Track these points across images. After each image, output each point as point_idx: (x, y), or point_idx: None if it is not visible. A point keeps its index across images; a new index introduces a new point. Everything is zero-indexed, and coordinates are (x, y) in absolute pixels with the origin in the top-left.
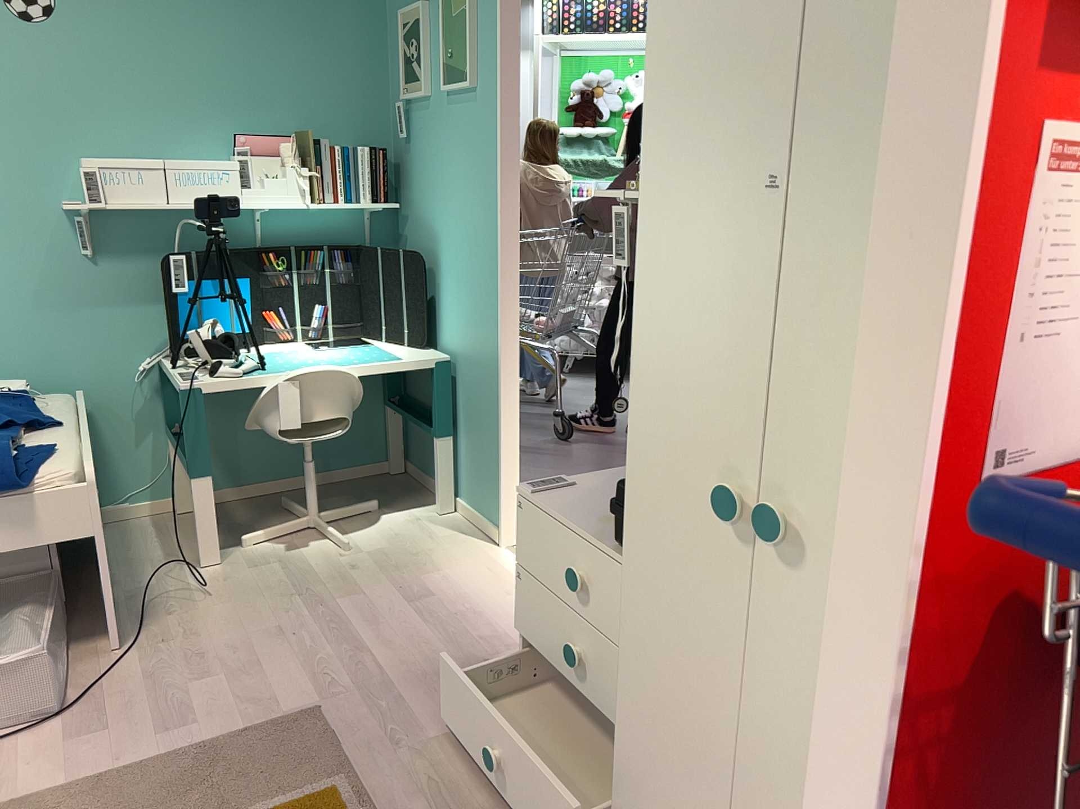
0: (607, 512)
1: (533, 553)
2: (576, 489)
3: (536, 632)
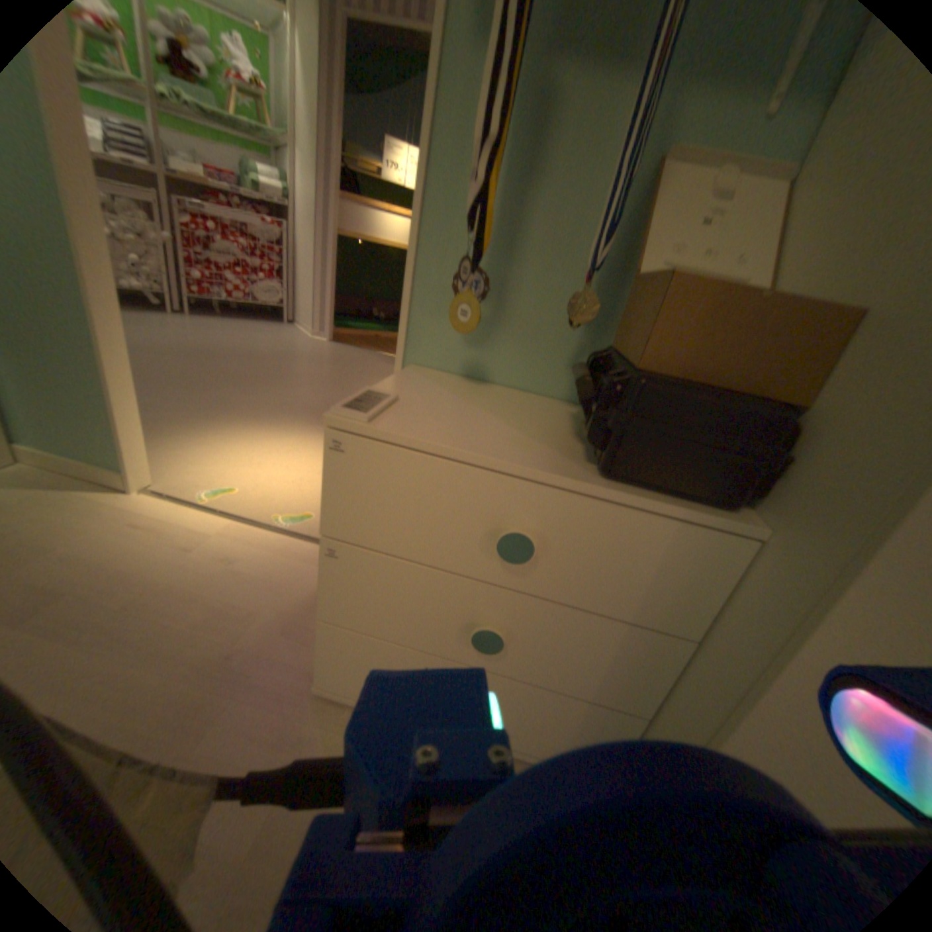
0: (505, 437)
1: (381, 519)
2: (411, 409)
3: (380, 620)
